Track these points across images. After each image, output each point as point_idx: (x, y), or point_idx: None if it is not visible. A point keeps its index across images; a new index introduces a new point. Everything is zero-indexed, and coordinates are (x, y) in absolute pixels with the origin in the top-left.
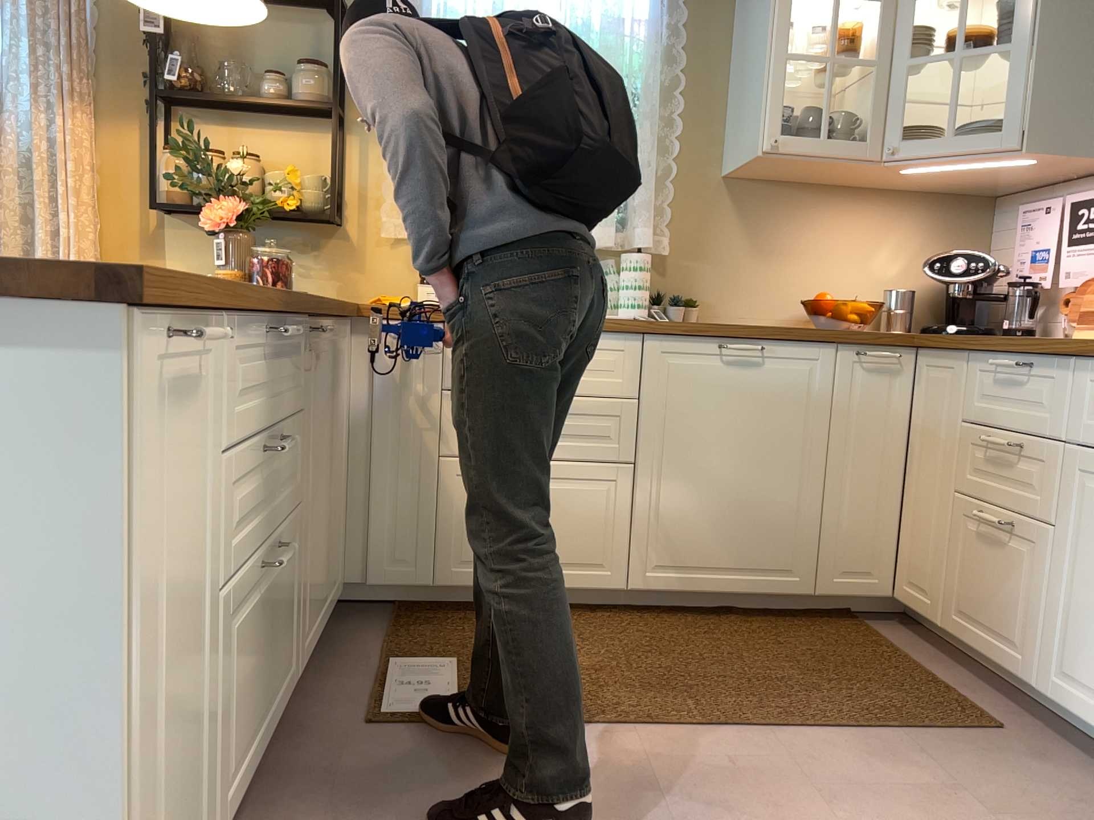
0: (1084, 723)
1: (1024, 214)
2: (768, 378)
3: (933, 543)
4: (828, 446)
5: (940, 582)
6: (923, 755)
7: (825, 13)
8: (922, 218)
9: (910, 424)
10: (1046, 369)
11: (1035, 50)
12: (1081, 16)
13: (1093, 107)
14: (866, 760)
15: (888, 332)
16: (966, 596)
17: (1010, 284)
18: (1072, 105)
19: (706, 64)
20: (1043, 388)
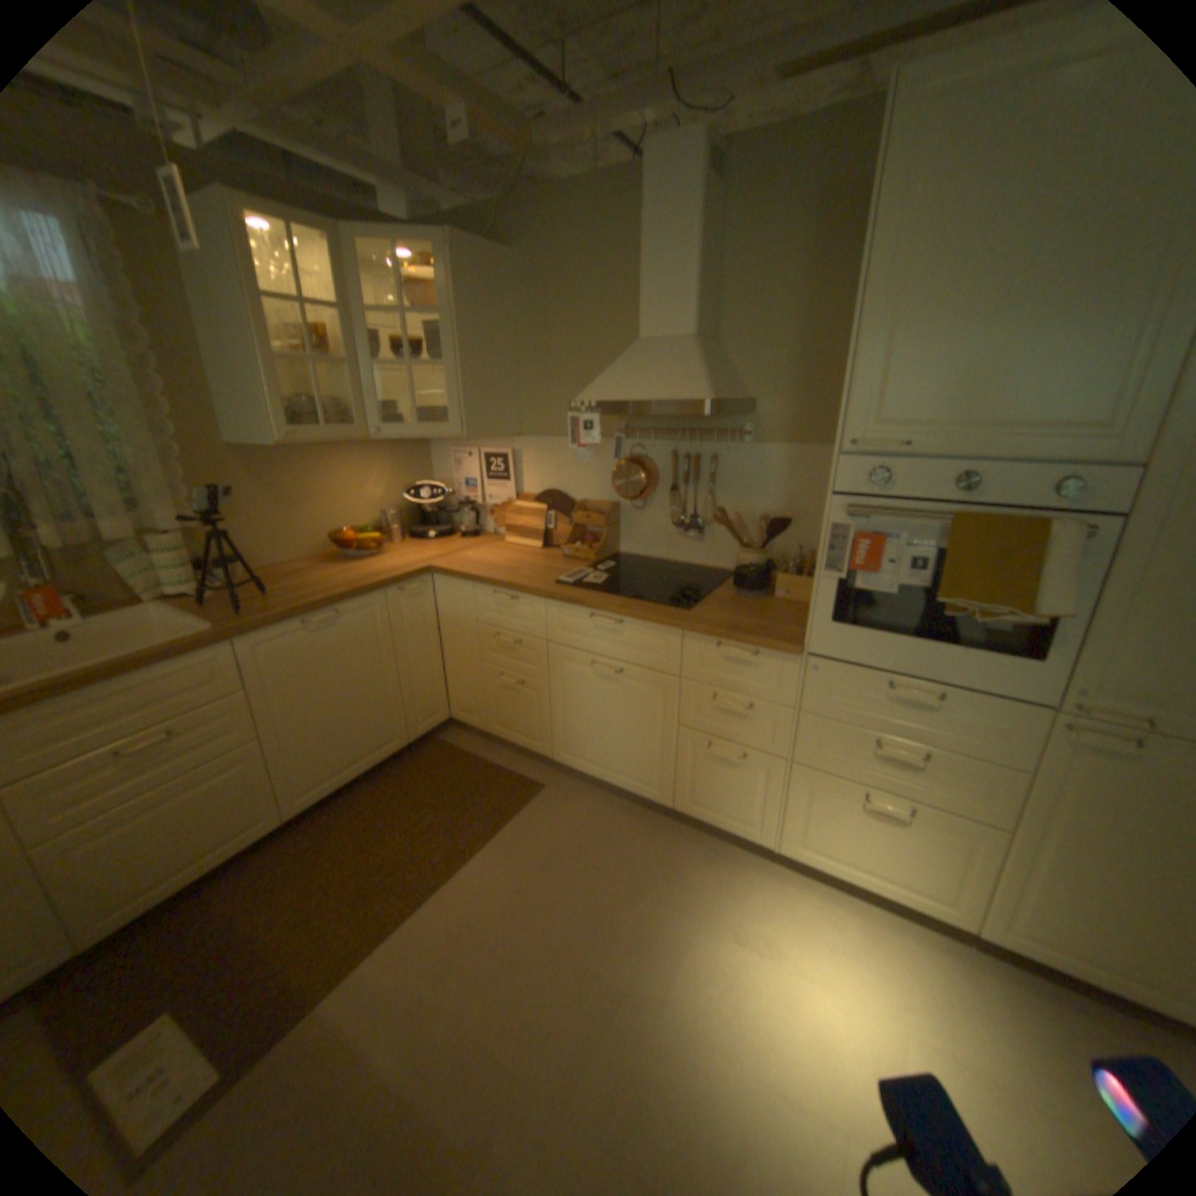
0: (579, 770)
1: (453, 454)
2: (344, 630)
3: (471, 688)
4: (394, 655)
5: (481, 709)
6: (525, 835)
7: (273, 293)
8: (386, 455)
9: (435, 617)
10: (526, 599)
11: (457, 369)
12: (477, 346)
13: (492, 405)
14: (506, 861)
15: (409, 566)
16: (500, 716)
17: (458, 503)
18: (481, 405)
19: (167, 337)
20: (526, 610)
